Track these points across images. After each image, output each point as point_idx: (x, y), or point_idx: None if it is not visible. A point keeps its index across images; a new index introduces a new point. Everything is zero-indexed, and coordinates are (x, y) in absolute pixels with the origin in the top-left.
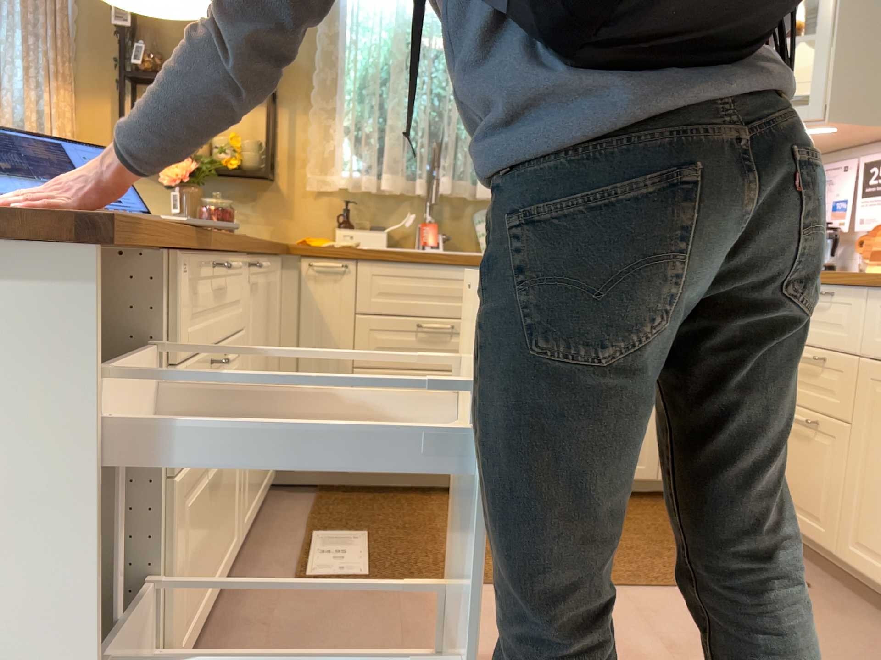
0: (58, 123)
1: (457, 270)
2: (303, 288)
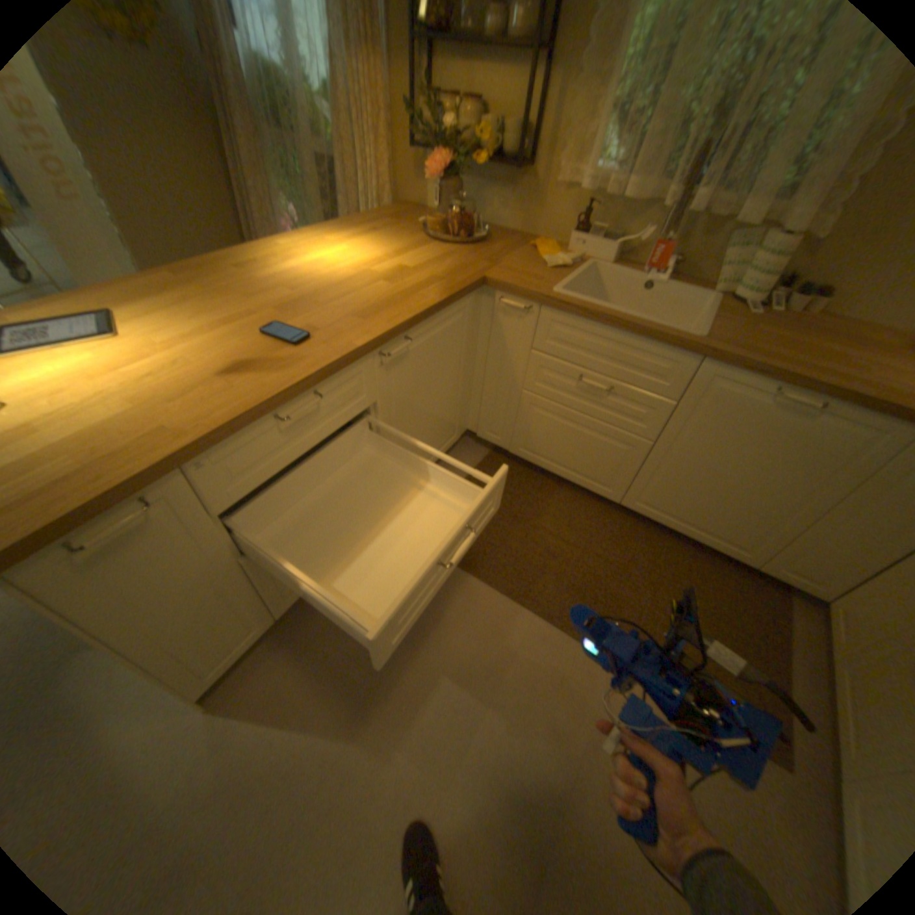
0: (367, 98)
1: (634, 340)
2: (495, 319)
